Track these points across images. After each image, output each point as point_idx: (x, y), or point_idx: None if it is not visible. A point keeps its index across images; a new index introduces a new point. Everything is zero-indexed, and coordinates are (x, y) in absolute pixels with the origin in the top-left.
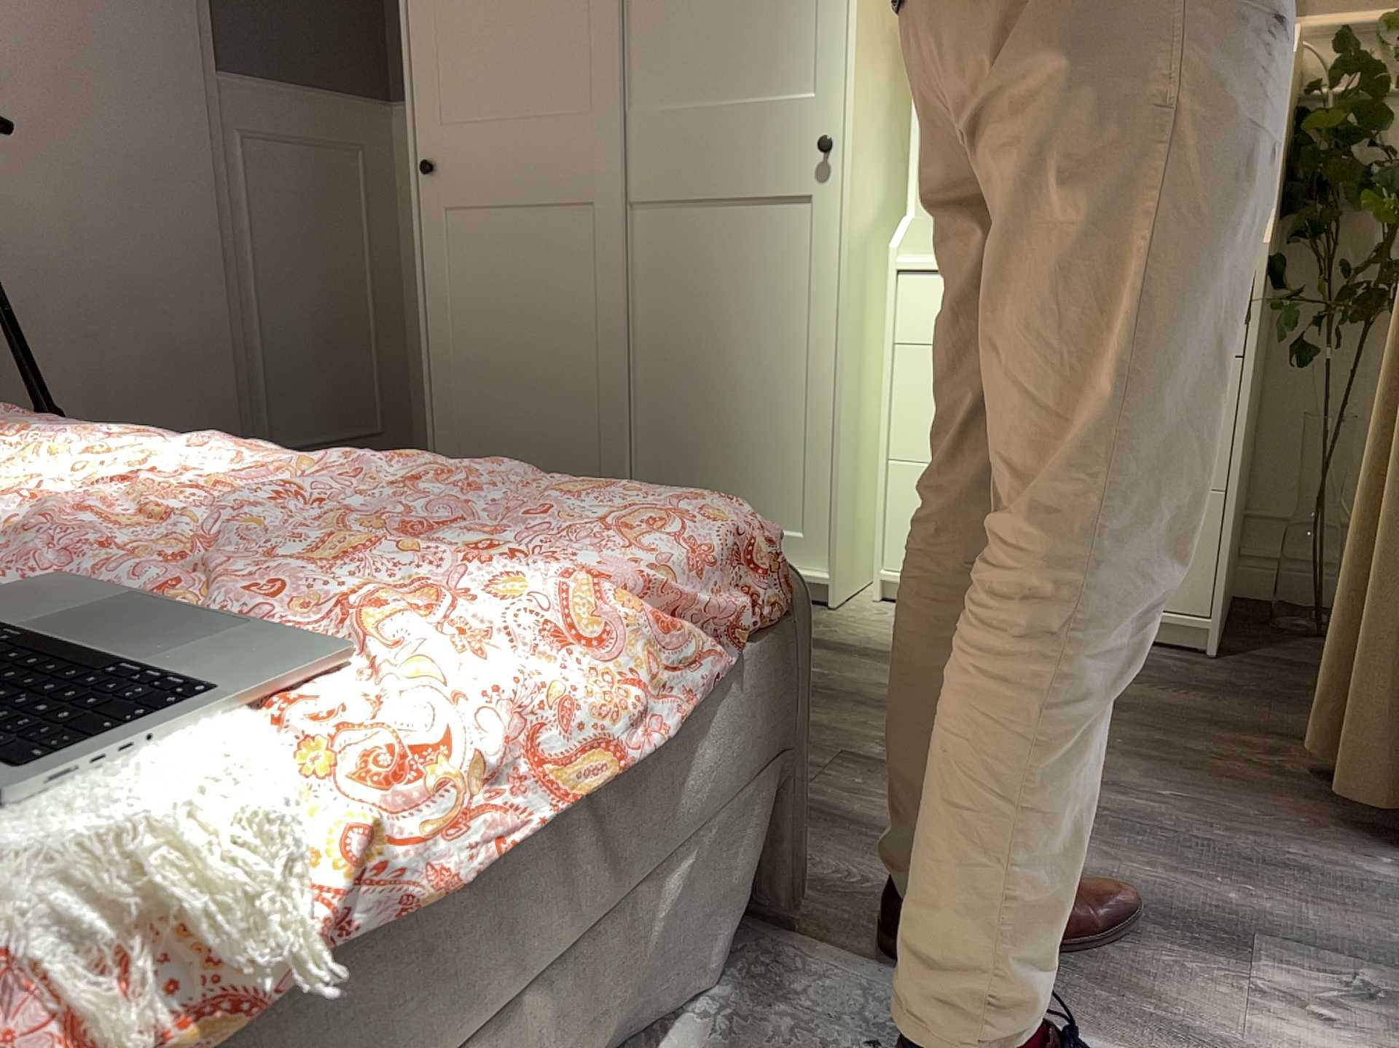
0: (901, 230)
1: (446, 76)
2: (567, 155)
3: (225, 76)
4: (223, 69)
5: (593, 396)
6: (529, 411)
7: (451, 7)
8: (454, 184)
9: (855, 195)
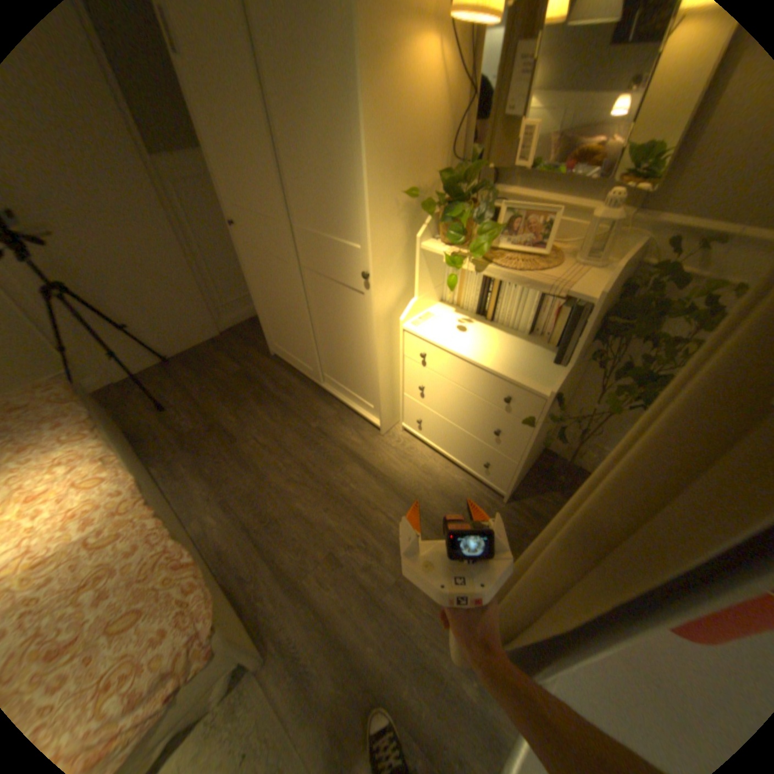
0: (408, 309)
1: (224, 181)
2: (273, 238)
3: (151, 157)
4: (150, 153)
5: (303, 334)
6: (286, 329)
7: (215, 146)
8: (241, 233)
9: (380, 301)
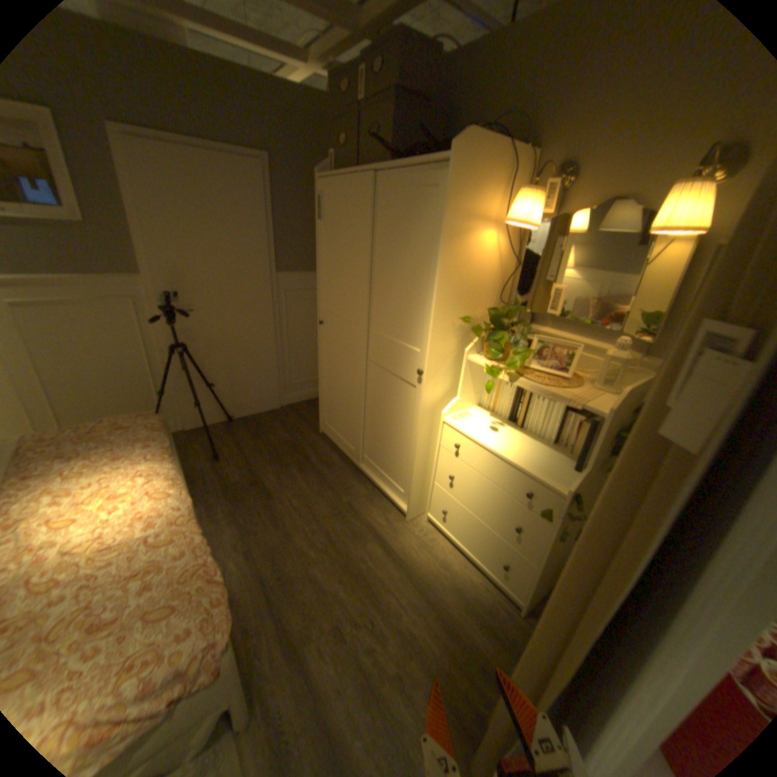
0: (450, 405)
1: (327, 294)
2: (353, 337)
3: (278, 273)
4: (278, 270)
5: (355, 415)
6: (341, 409)
7: (329, 272)
8: (327, 330)
9: (428, 393)
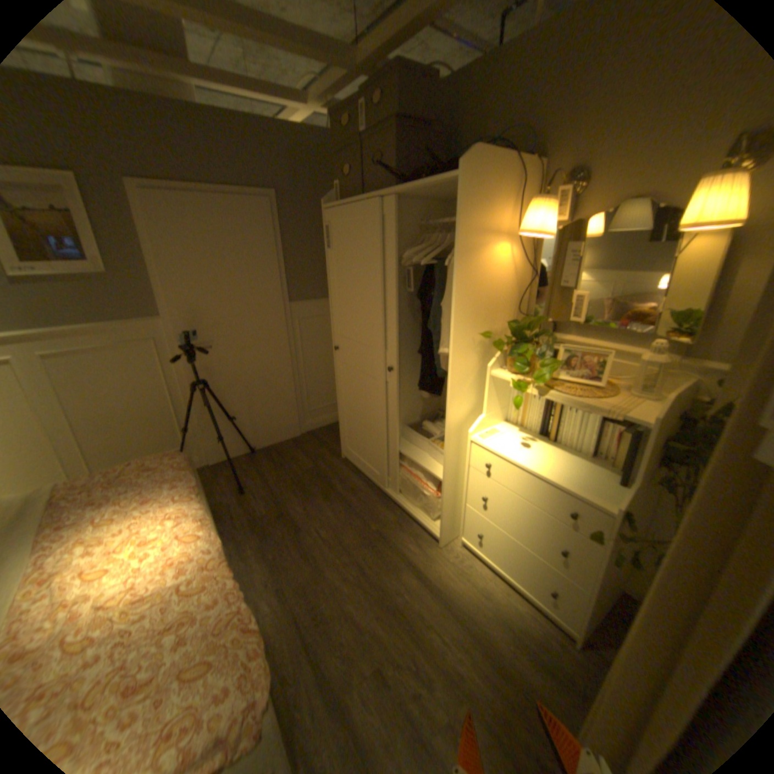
0: (477, 423)
1: (341, 320)
2: (370, 360)
3: (291, 303)
4: (291, 300)
5: (377, 439)
6: (362, 434)
7: (341, 298)
8: (343, 355)
9: (453, 413)
